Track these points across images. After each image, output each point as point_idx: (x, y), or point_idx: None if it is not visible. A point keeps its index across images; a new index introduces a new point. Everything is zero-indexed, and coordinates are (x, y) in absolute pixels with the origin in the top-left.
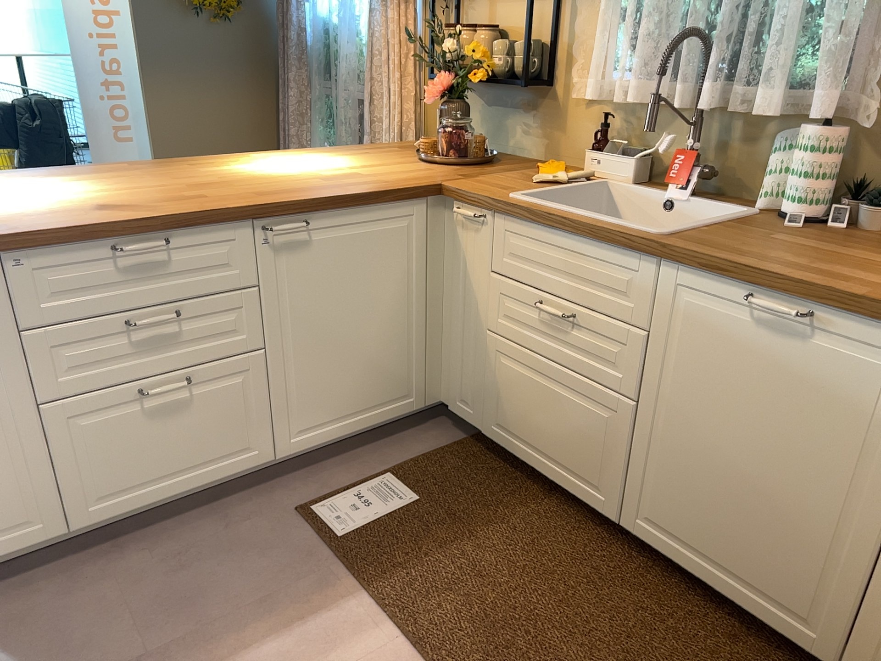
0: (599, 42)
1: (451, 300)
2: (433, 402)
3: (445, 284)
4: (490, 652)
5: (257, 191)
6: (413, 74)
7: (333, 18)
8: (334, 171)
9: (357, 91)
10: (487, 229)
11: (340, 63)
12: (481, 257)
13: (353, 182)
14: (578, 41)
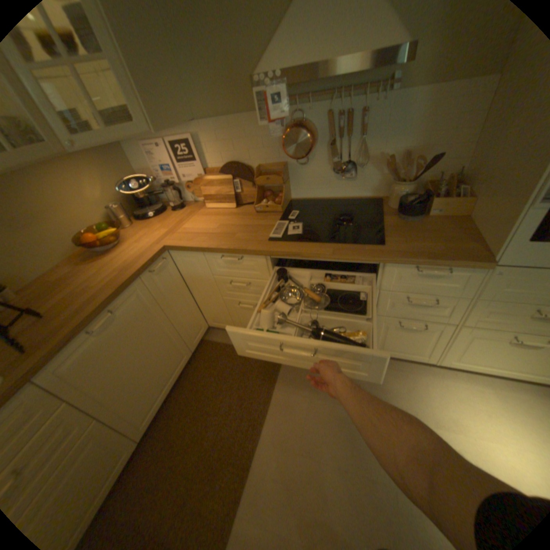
0: None
1: None
2: None
3: None
4: (225, 465)
5: None
6: None
7: None
8: None
9: None
10: None
11: None
12: None
13: None
14: None
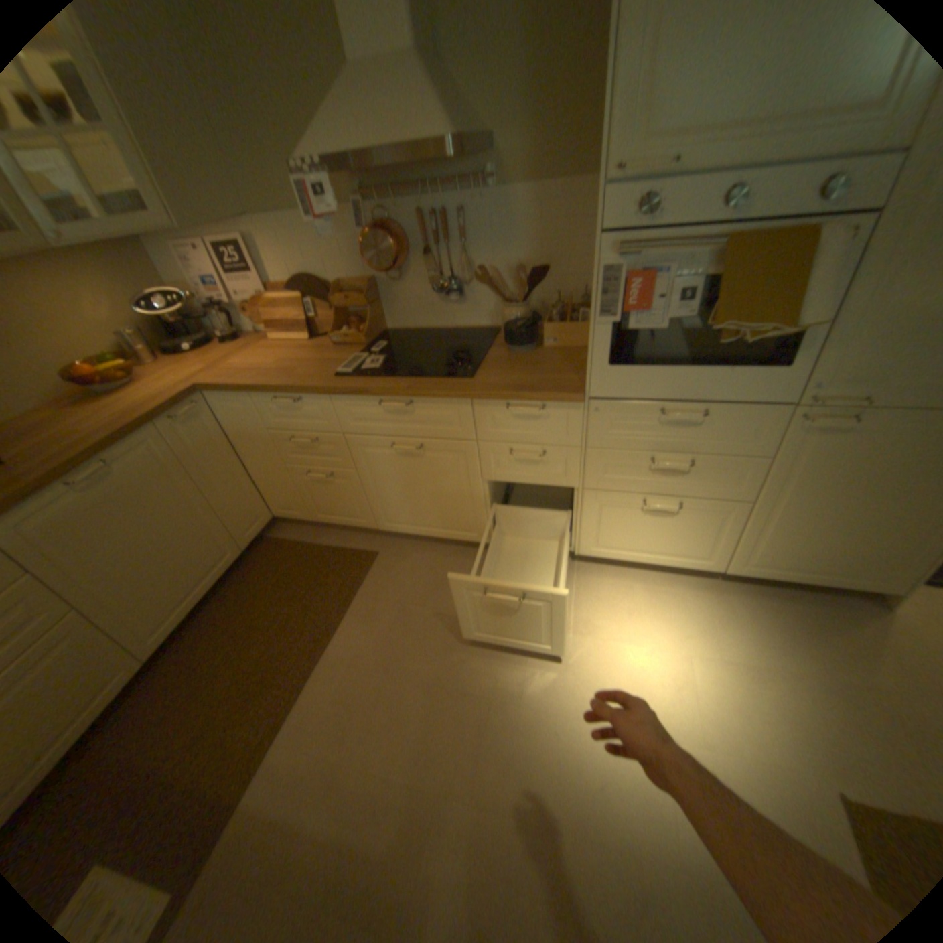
0: None
1: None
2: None
3: None
4: (267, 690)
5: None
6: None
7: None
8: None
9: None
10: None
11: None
12: None
13: None
14: None
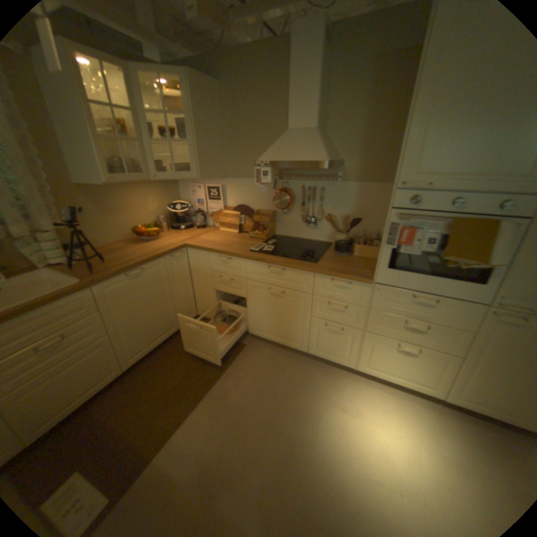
0: None
1: None
2: None
3: None
4: (177, 403)
5: None
6: None
7: None
8: None
9: None
10: None
11: None
12: None
13: None
14: None
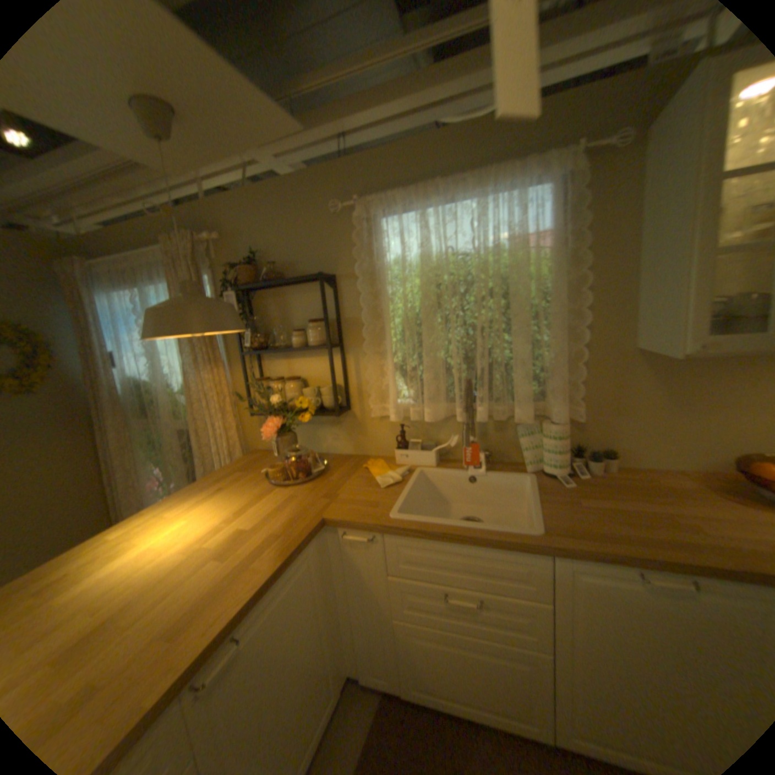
0: (391, 384)
1: (346, 599)
2: (343, 683)
3: (337, 588)
4: None
5: (160, 628)
6: (231, 410)
7: (142, 375)
8: (216, 535)
9: (177, 423)
10: (377, 546)
11: (156, 405)
12: (374, 567)
13: (252, 552)
14: (370, 382)
